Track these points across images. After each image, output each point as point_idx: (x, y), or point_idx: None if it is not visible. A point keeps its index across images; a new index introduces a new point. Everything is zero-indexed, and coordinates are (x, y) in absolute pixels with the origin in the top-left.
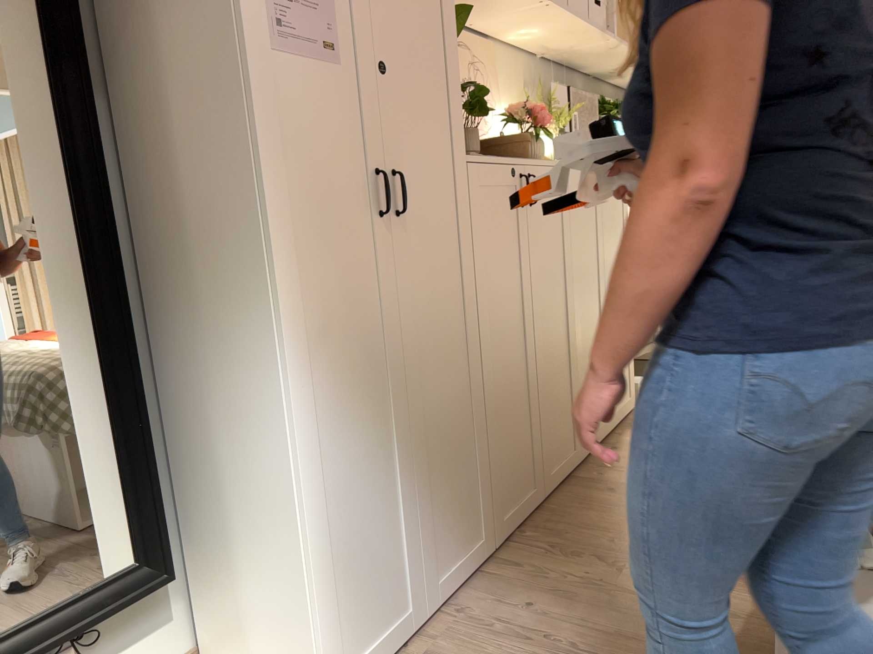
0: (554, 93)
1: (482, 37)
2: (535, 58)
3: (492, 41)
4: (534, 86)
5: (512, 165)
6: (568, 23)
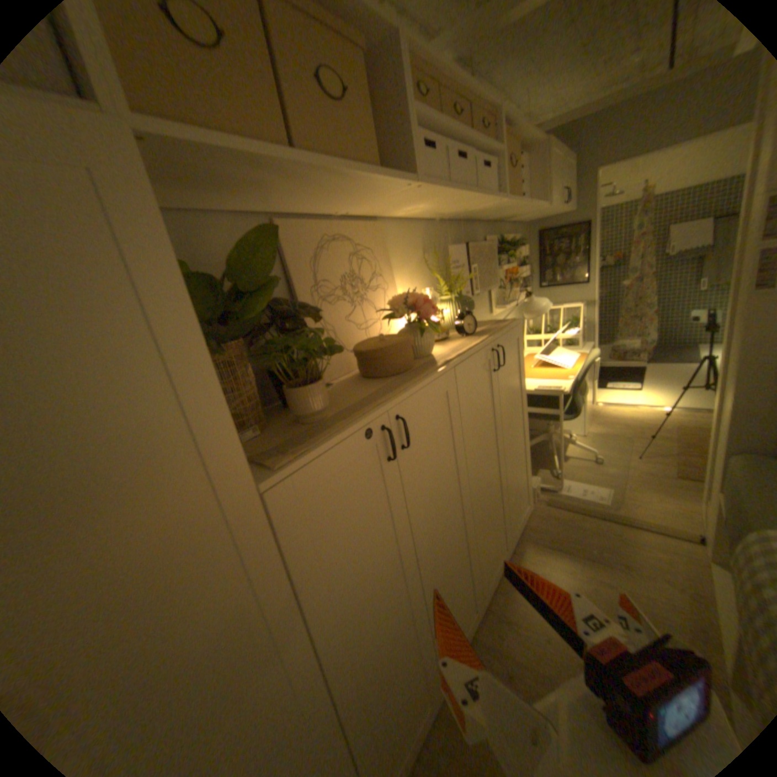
0: (451, 256)
1: (368, 220)
2: (433, 222)
3: (382, 220)
4: (434, 250)
5: (365, 427)
6: (452, 196)
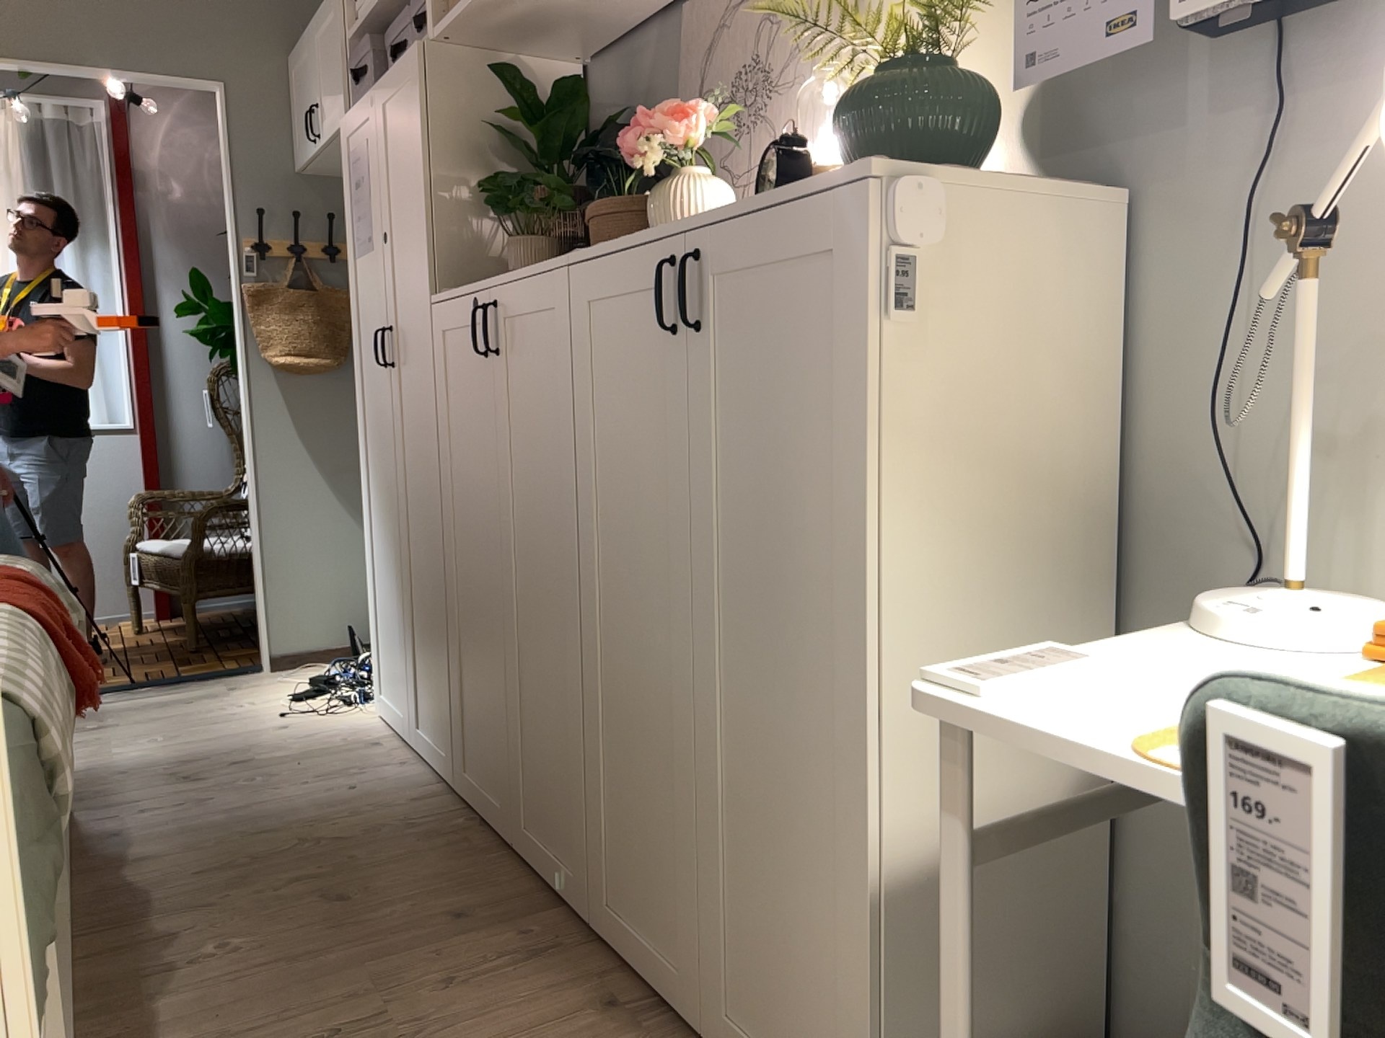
0: None
1: None
2: None
3: None
4: None
5: (472, 296)
6: None
